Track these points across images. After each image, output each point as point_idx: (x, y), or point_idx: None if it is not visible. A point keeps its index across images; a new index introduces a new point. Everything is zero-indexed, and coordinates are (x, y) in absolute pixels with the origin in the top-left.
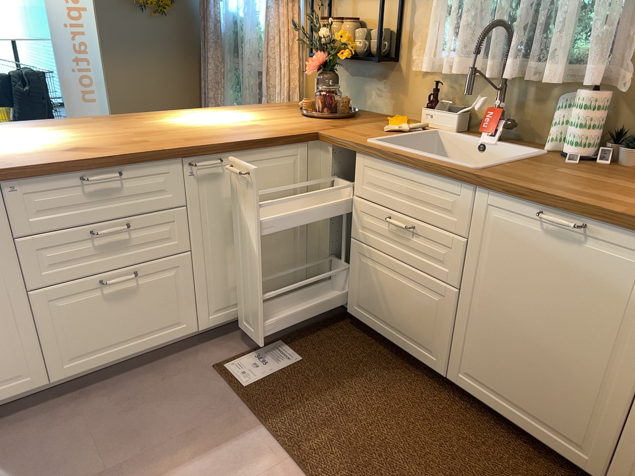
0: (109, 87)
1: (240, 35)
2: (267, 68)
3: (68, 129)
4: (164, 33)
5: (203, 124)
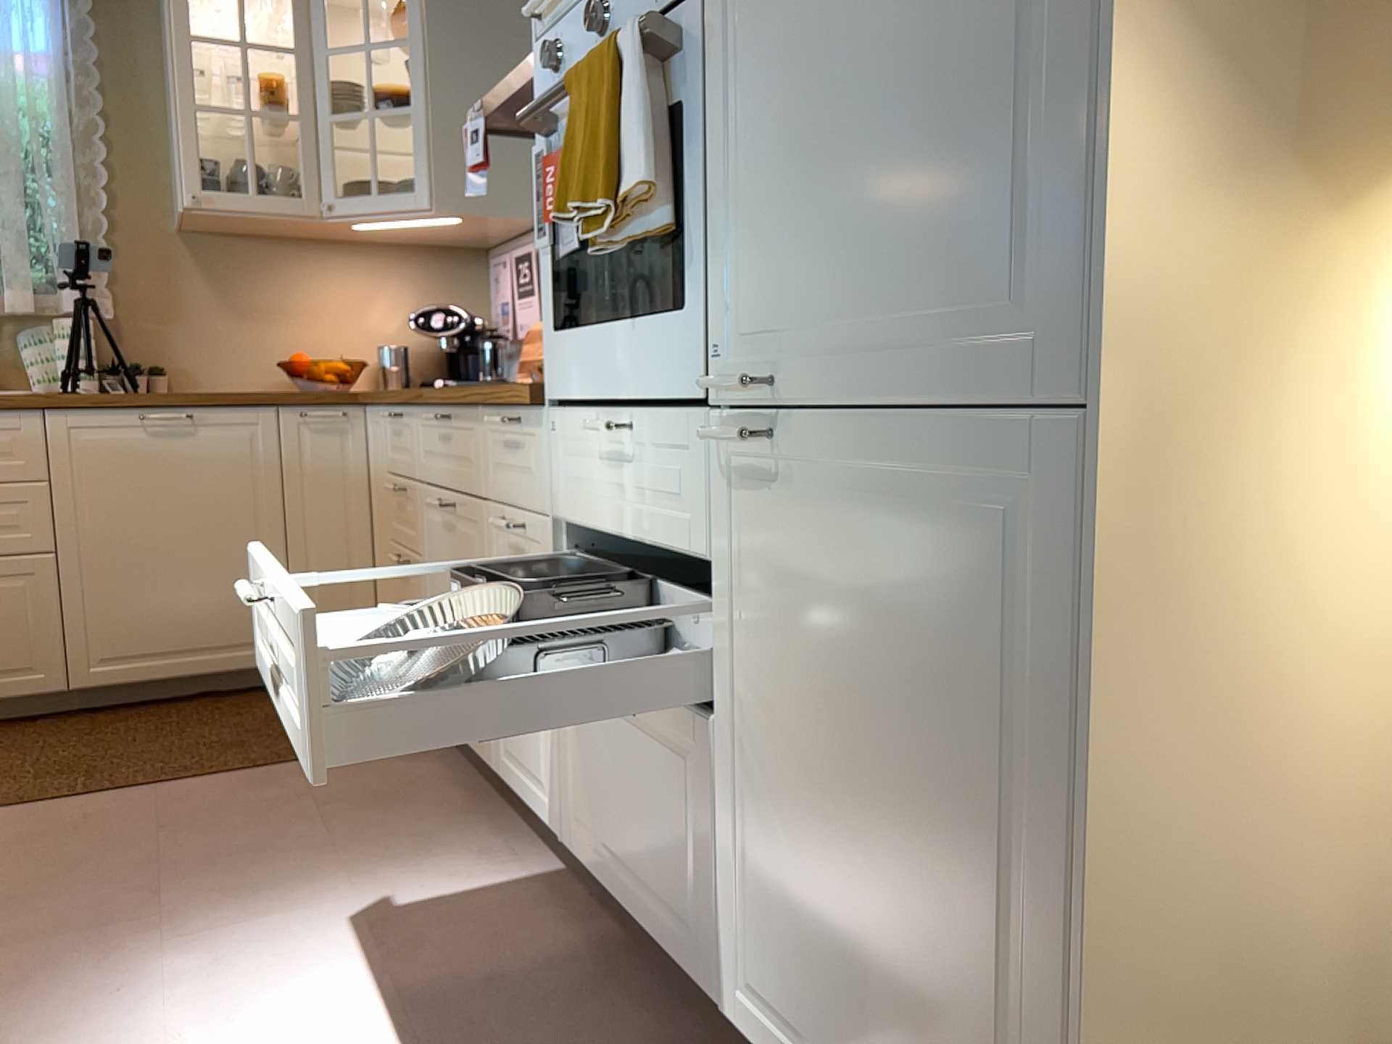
0: None
1: None
2: None
3: None
4: None
5: None
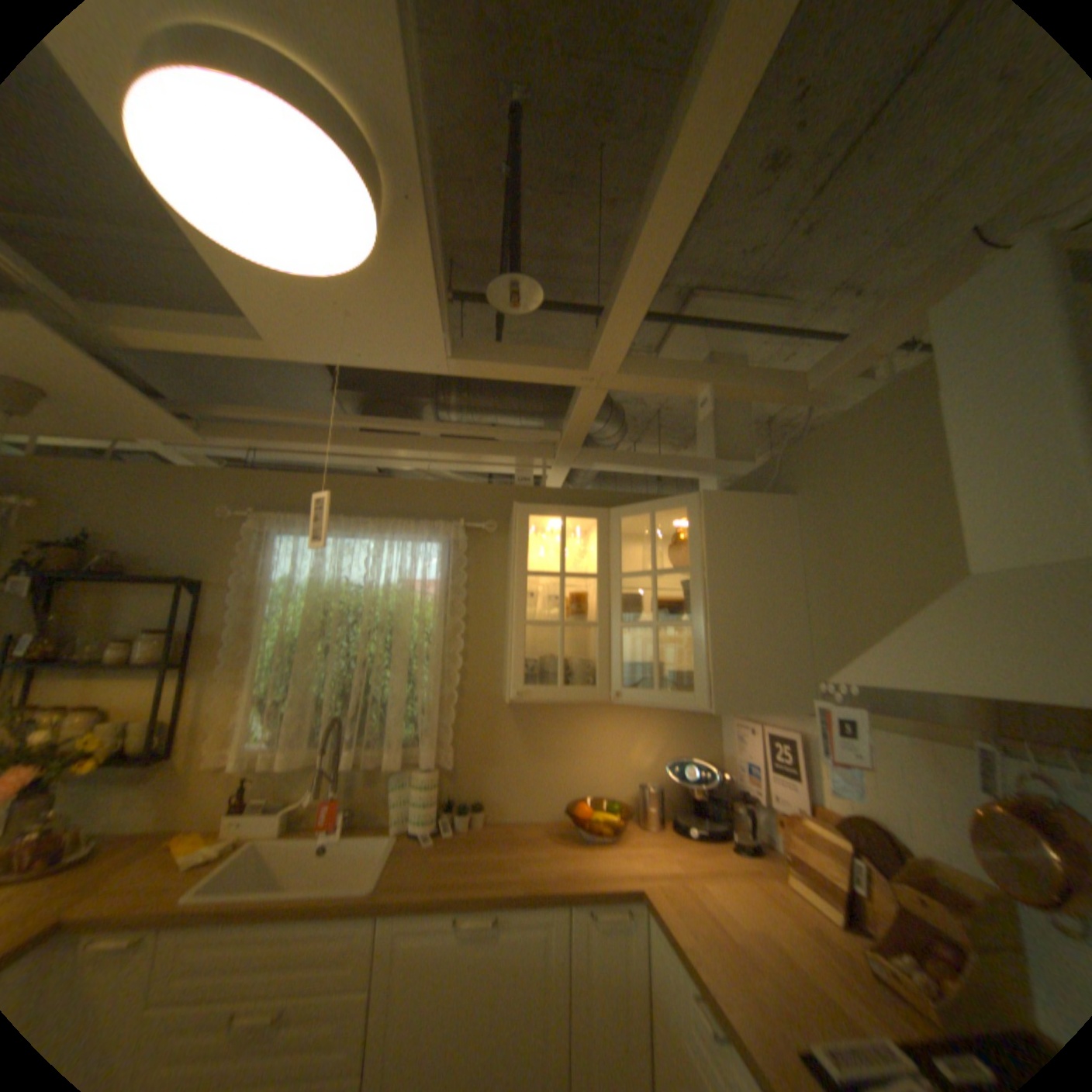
0: None
1: None
2: None
3: None
4: None
5: None
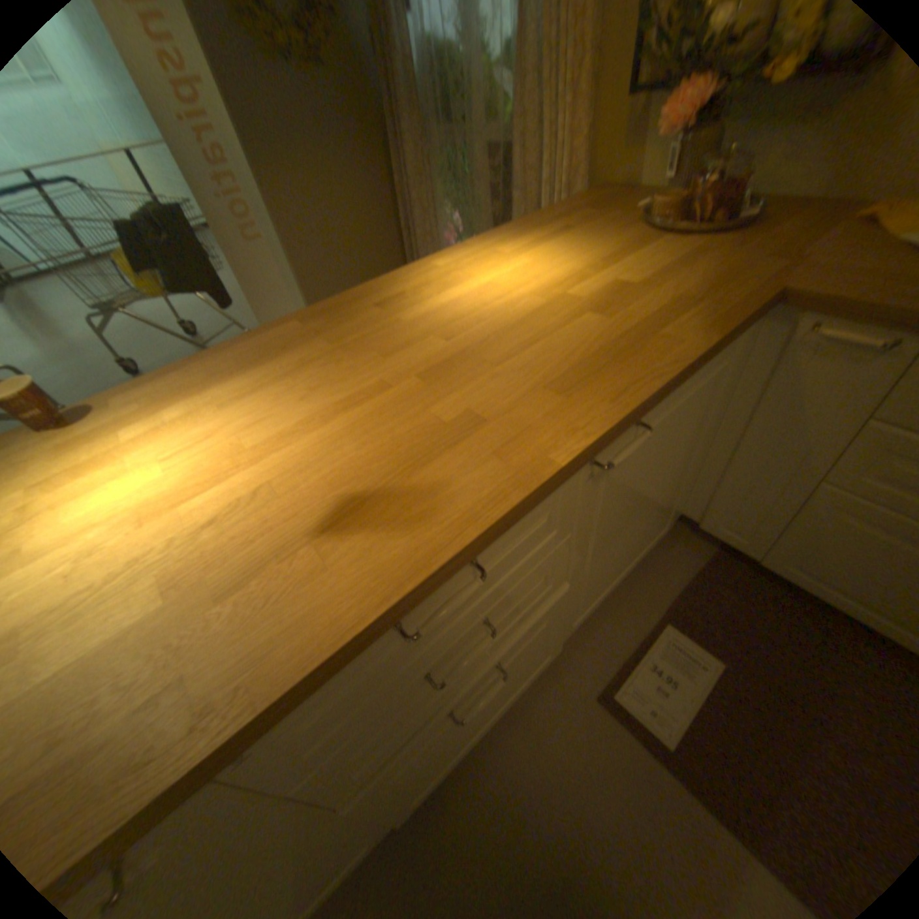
0: (269, 211)
1: (450, 72)
2: (522, 130)
3: (269, 380)
4: (322, 95)
5: (517, 301)
